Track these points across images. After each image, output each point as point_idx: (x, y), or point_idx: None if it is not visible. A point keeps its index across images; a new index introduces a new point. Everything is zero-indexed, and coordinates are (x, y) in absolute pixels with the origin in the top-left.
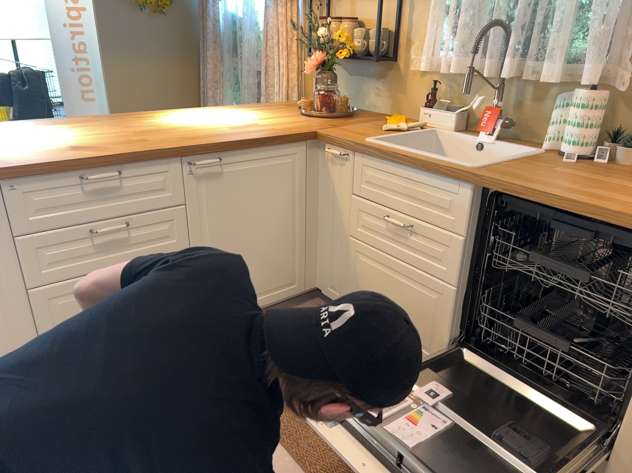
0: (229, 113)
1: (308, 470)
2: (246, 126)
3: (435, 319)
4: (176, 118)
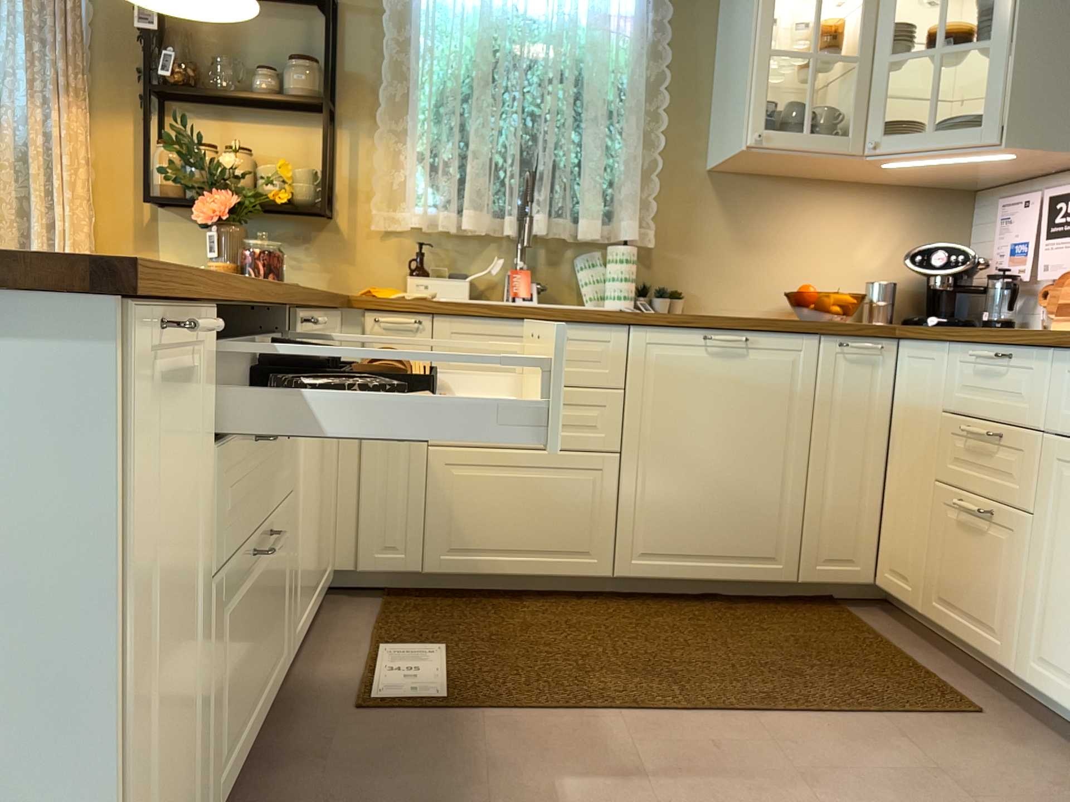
0: None
1: (654, 708)
2: None
3: (595, 507)
4: None
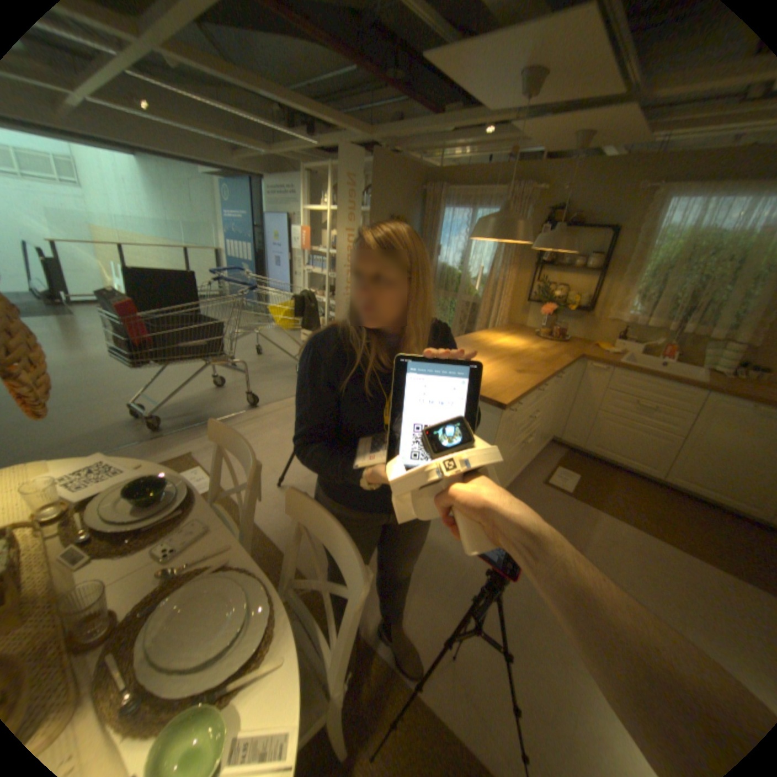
0: (506, 337)
1: (647, 532)
2: (544, 350)
3: (664, 453)
4: (494, 343)
